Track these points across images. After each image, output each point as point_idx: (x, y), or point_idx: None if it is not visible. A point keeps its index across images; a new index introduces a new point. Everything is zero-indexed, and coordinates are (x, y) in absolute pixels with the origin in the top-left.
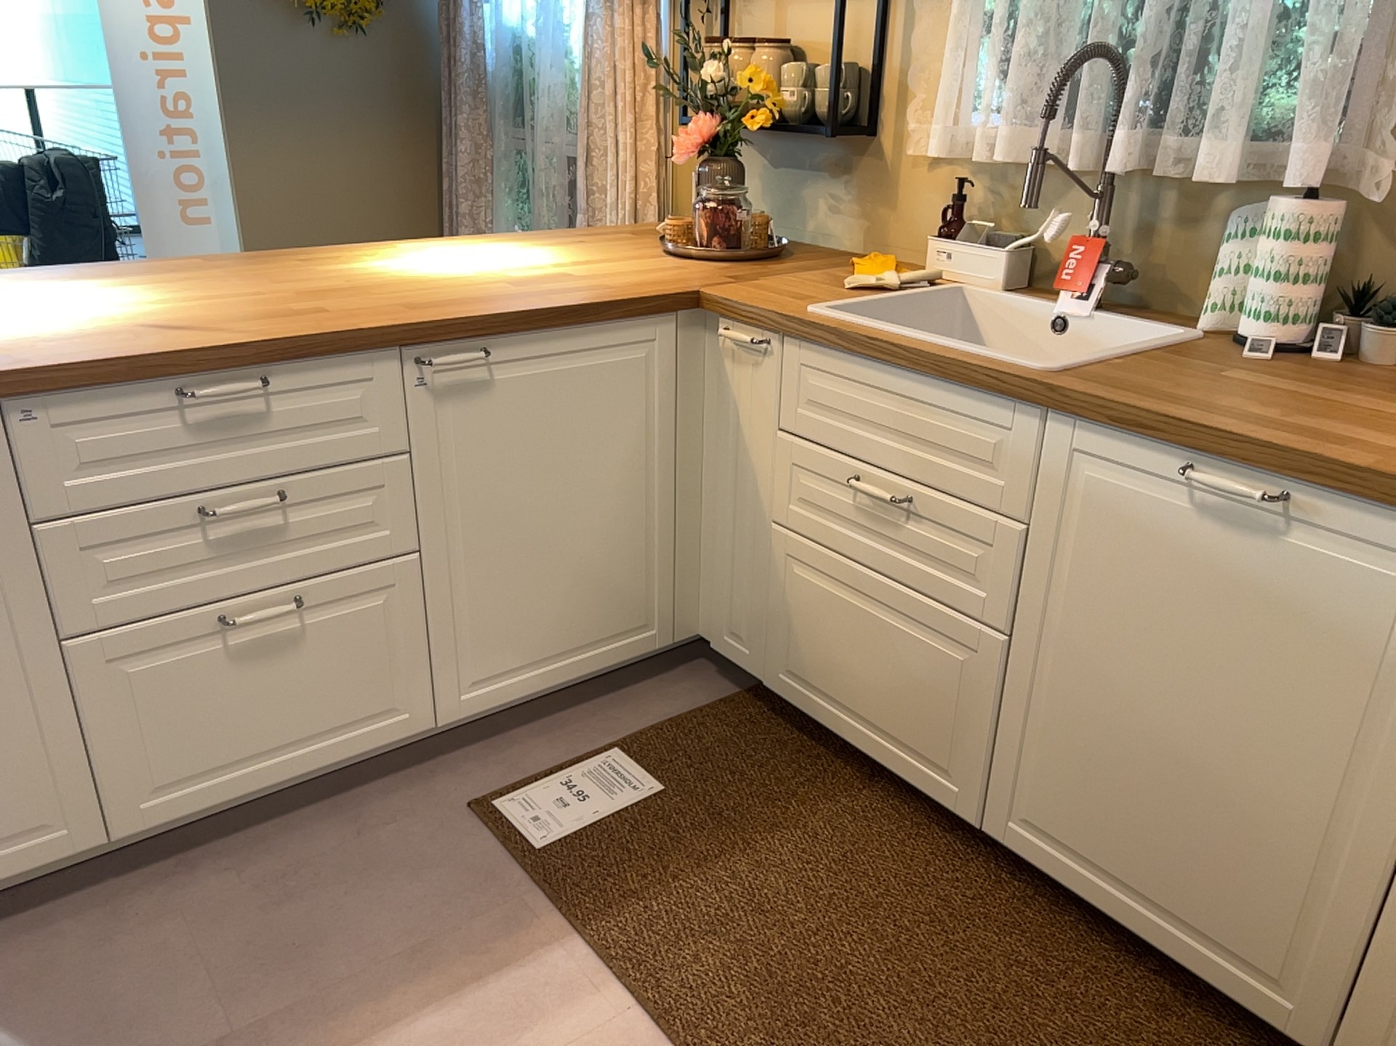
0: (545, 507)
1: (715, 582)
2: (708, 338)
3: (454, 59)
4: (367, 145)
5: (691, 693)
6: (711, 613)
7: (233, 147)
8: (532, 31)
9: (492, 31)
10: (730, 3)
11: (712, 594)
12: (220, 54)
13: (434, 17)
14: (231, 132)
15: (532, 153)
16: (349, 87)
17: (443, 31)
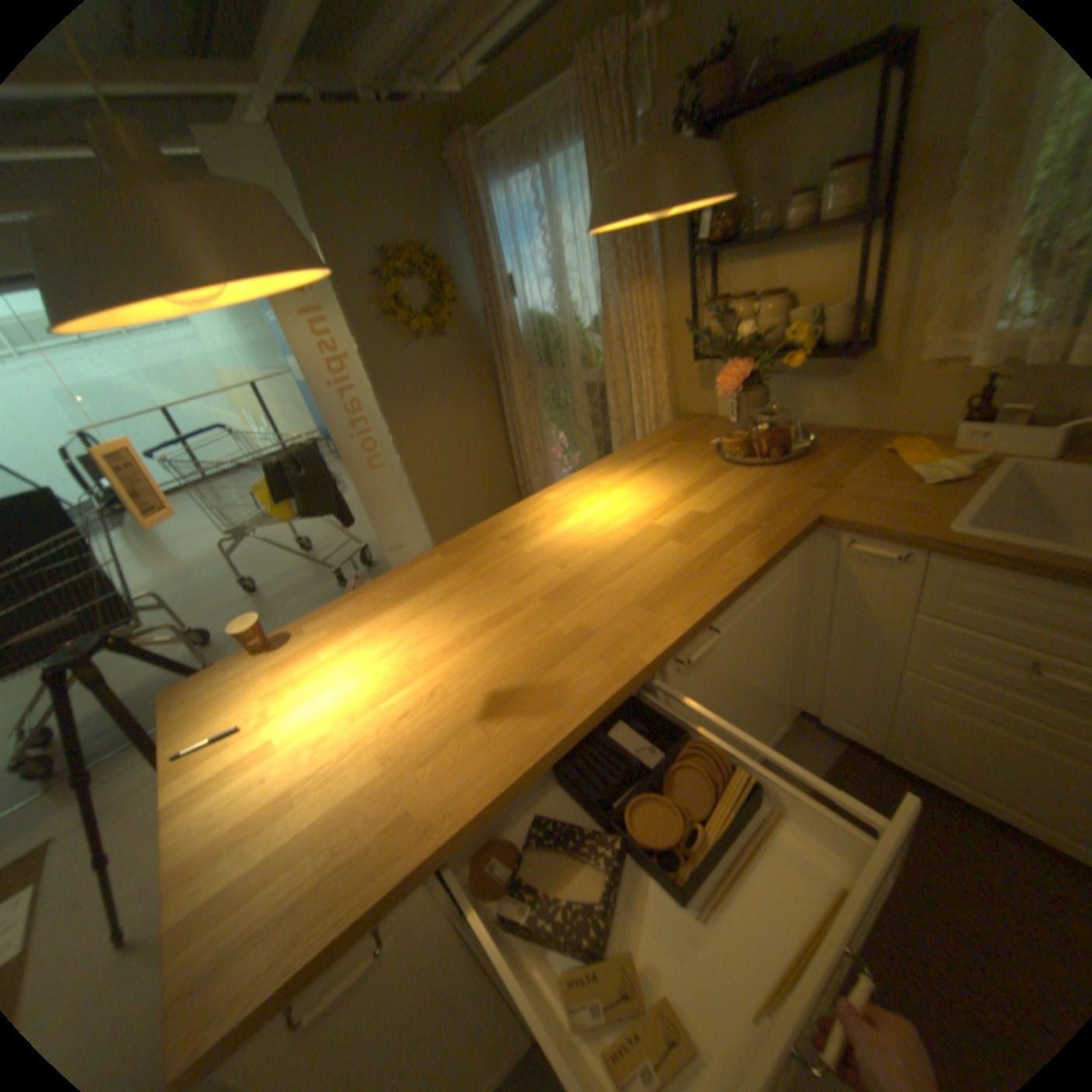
0: (740, 698)
1: (829, 691)
2: (822, 542)
3: (497, 336)
4: (456, 399)
5: (814, 755)
6: (819, 703)
7: (387, 424)
8: (547, 308)
9: (517, 313)
10: (717, 265)
11: (820, 693)
12: (367, 372)
13: (476, 311)
14: (384, 416)
15: (556, 381)
16: (439, 369)
17: (482, 318)
